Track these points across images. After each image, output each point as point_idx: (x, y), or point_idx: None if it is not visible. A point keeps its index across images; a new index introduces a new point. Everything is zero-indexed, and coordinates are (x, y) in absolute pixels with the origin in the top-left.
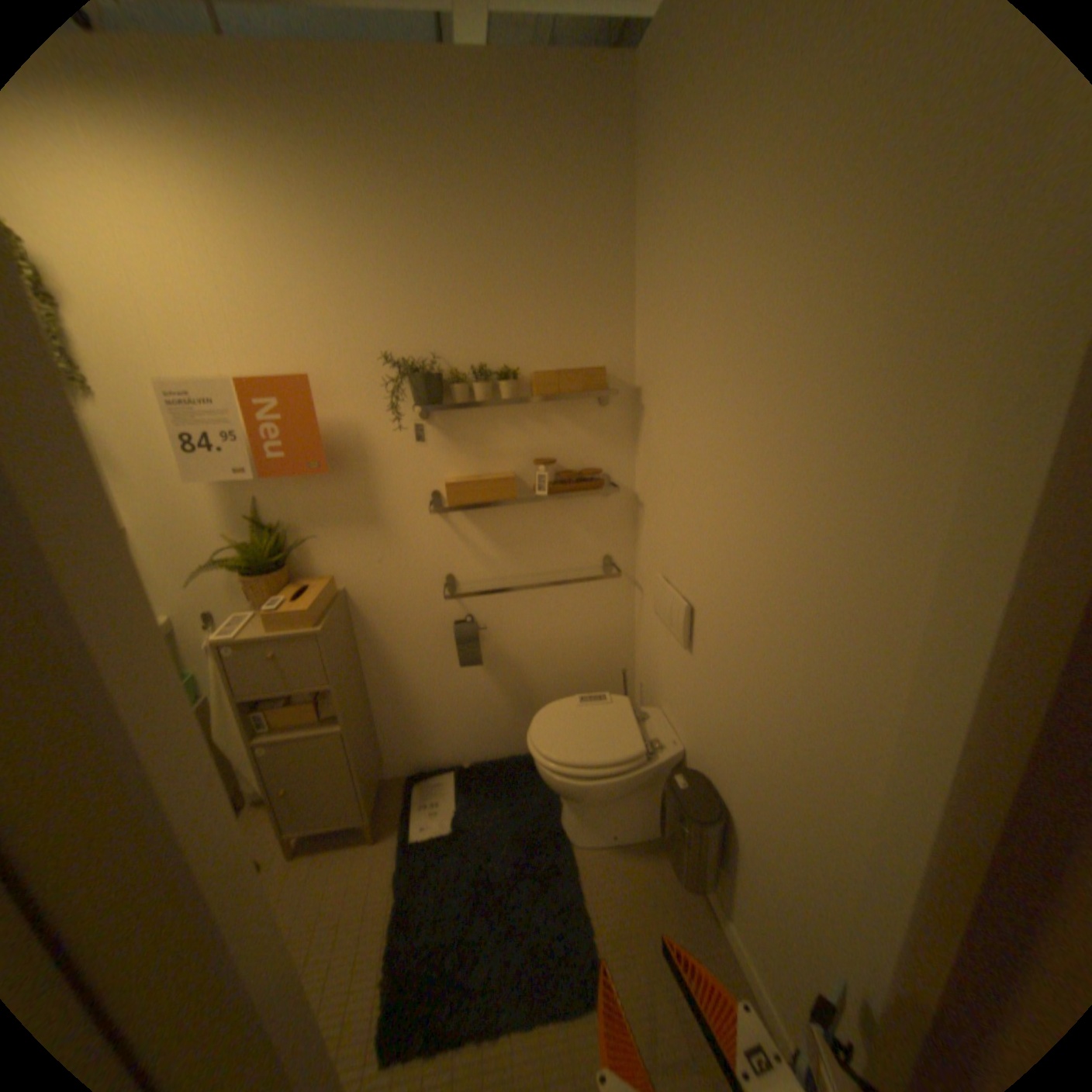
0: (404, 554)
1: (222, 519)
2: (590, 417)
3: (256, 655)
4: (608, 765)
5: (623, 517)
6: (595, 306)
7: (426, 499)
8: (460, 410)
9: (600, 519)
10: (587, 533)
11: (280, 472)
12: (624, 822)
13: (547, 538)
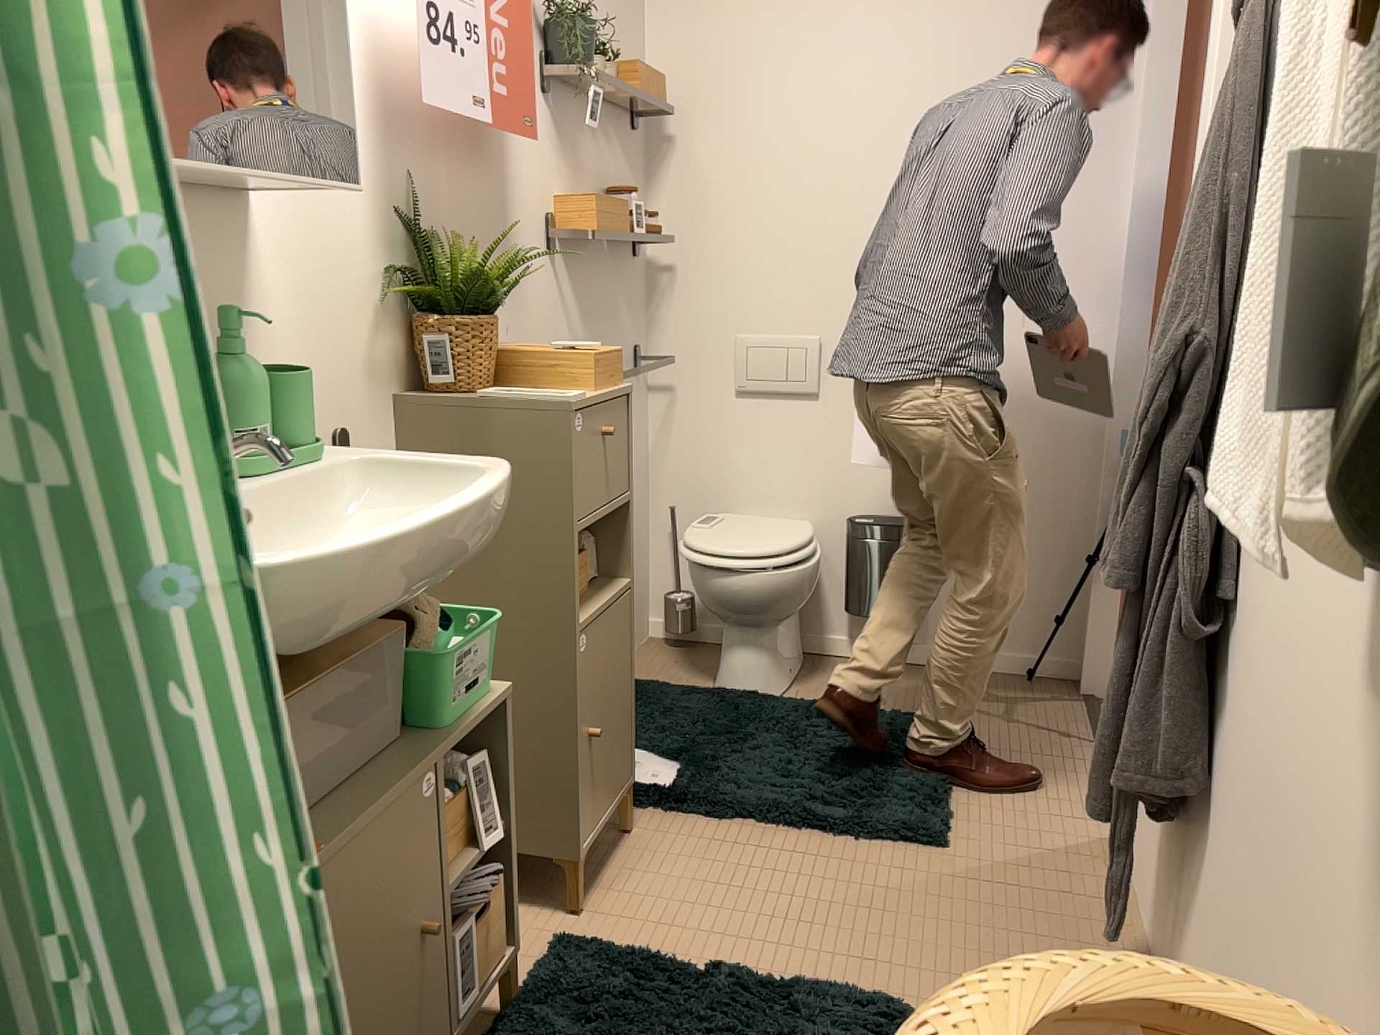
0: (529, 322)
1: (381, 211)
2: (630, 151)
3: (597, 428)
4: (814, 539)
5: (644, 294)
6: (631, 14)
7: (546, 230)
8: (568, 102)
9: (635, 295)
10: (629, 313)
11: (506, 130)
12: (792, 646)
13: (610, 315)
